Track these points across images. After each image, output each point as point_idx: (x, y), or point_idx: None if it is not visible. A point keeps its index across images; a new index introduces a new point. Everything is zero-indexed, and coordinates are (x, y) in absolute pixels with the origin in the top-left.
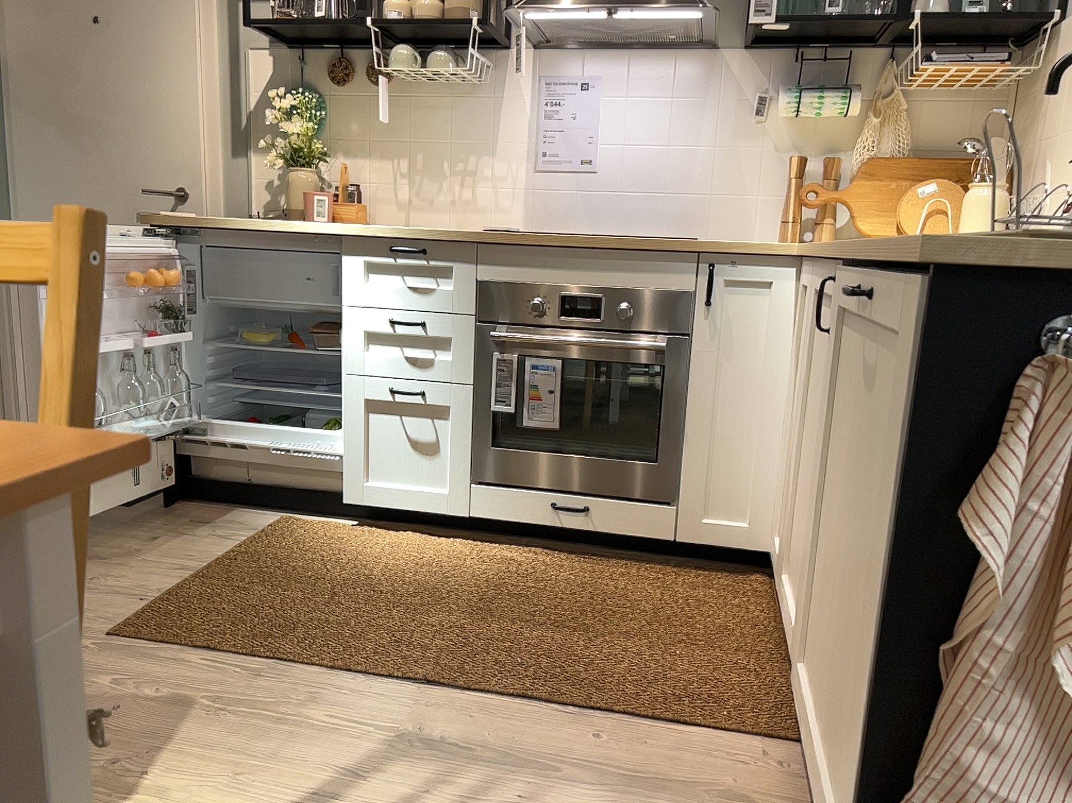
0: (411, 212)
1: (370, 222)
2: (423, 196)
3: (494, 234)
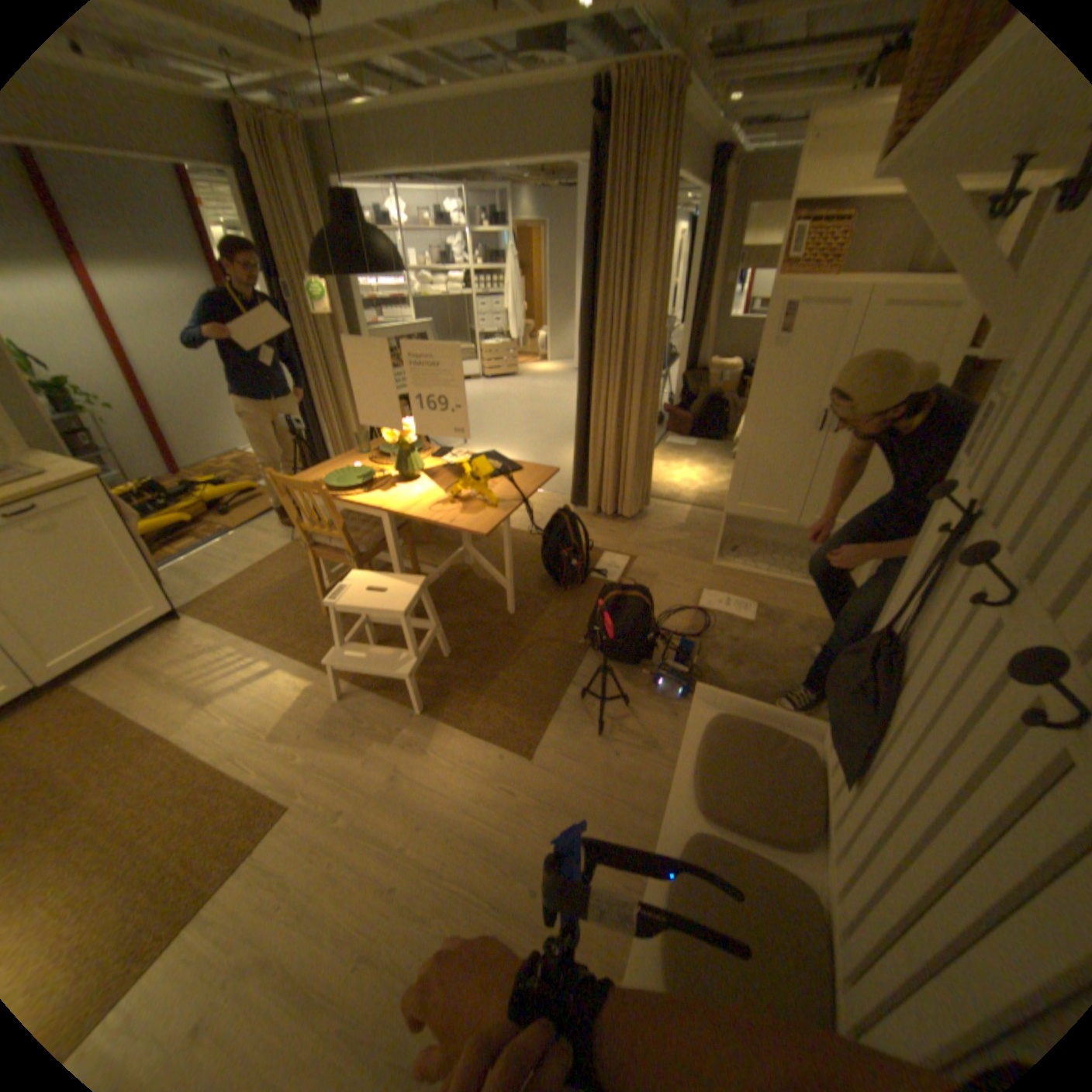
0: None
1: None
2: None
3: None
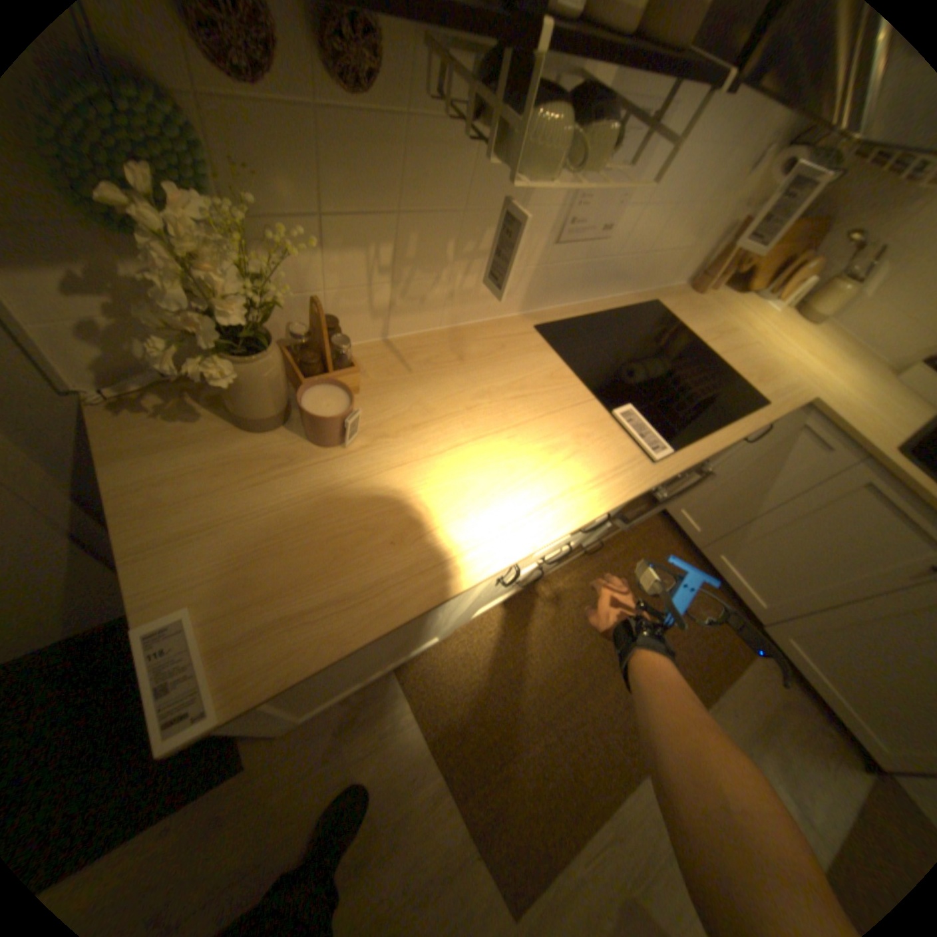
0: (395, 317)
1: (365, 367)
2: (414, 293)
3: (679, 473)
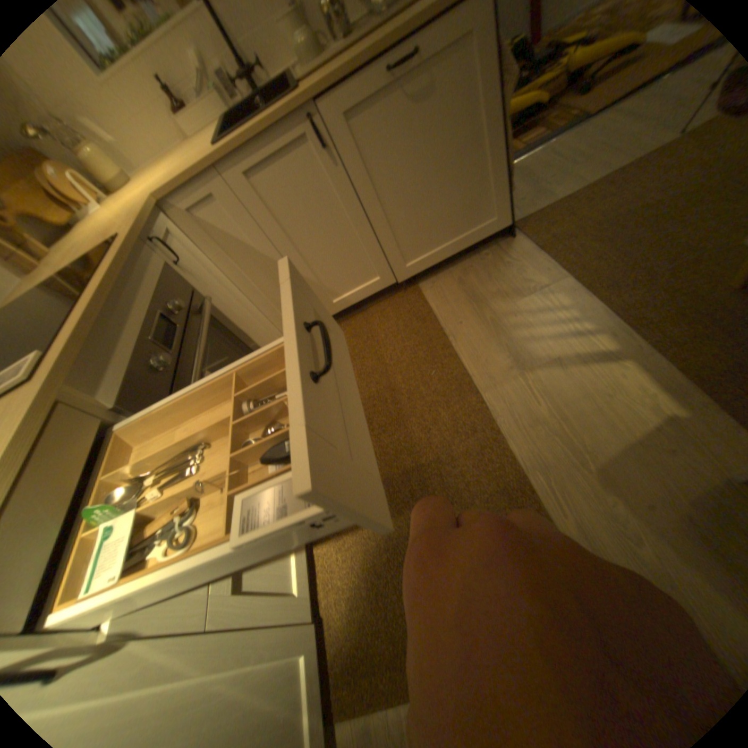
0: None
1: None
2: None
3: (65, 356)
